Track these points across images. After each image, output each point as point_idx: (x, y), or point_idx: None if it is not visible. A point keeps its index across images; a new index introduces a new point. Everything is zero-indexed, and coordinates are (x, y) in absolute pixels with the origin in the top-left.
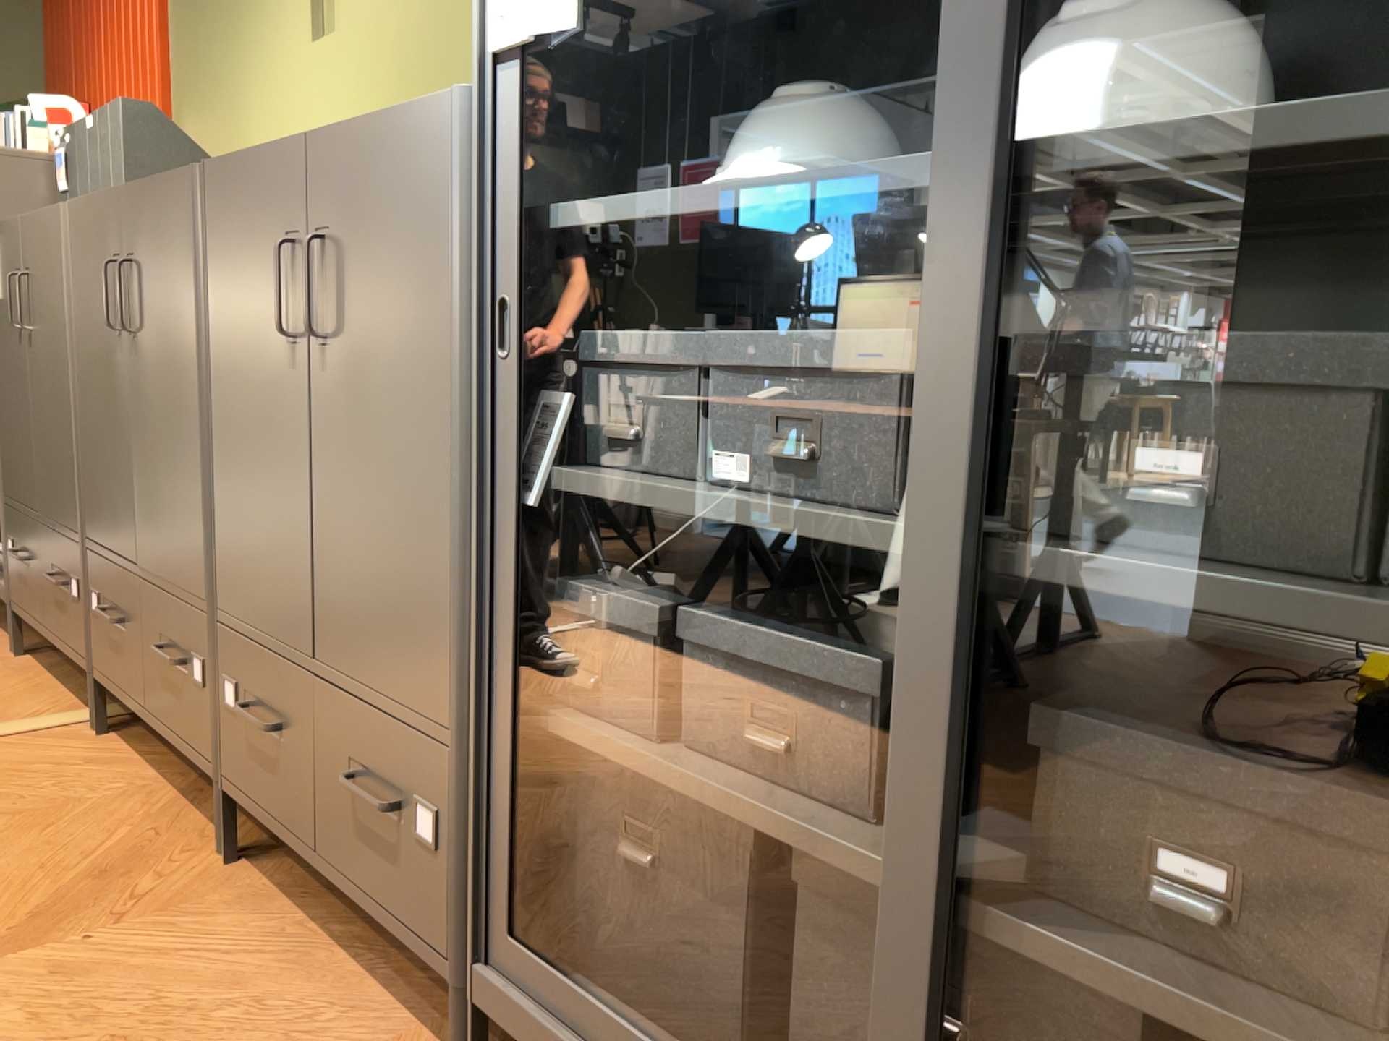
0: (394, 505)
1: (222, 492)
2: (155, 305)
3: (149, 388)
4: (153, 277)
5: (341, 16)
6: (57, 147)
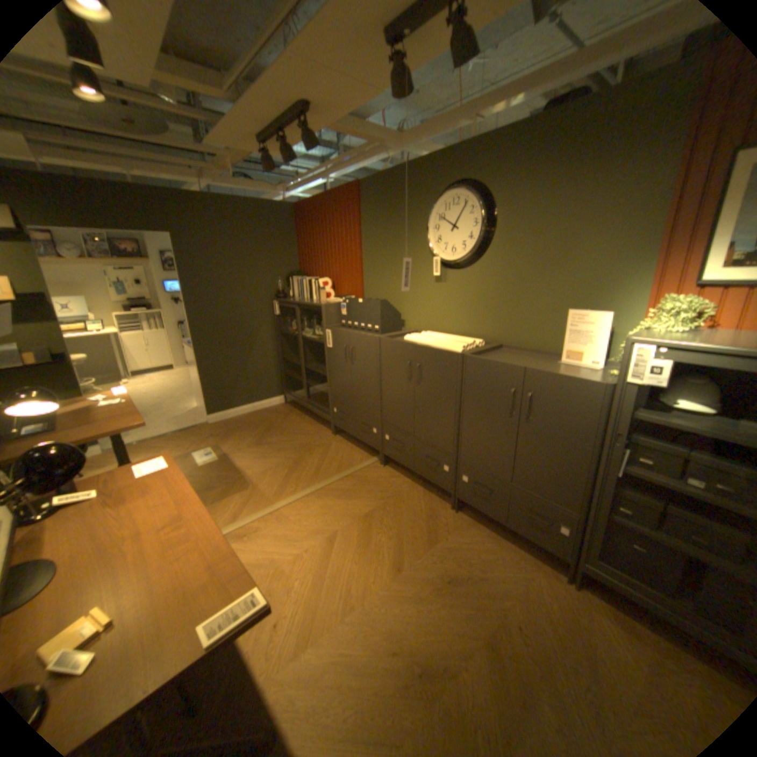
0: (559, 462)
1: (466, 433)
2: (432, 379)
3: (425, 397)
4: (432, 372)
5: (450, 278)
6: (340, 301)
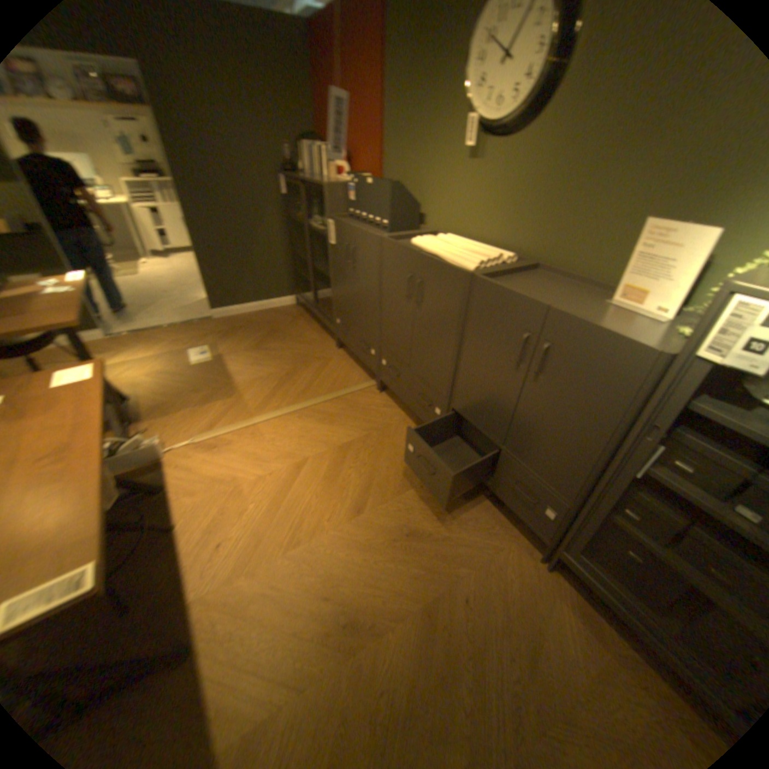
0: (563, 439)
1: (462, 378)
2: (432, 302)
3: (424, 324)
4: (433, 293)
5: (488, 151)
6: (347, 179)
